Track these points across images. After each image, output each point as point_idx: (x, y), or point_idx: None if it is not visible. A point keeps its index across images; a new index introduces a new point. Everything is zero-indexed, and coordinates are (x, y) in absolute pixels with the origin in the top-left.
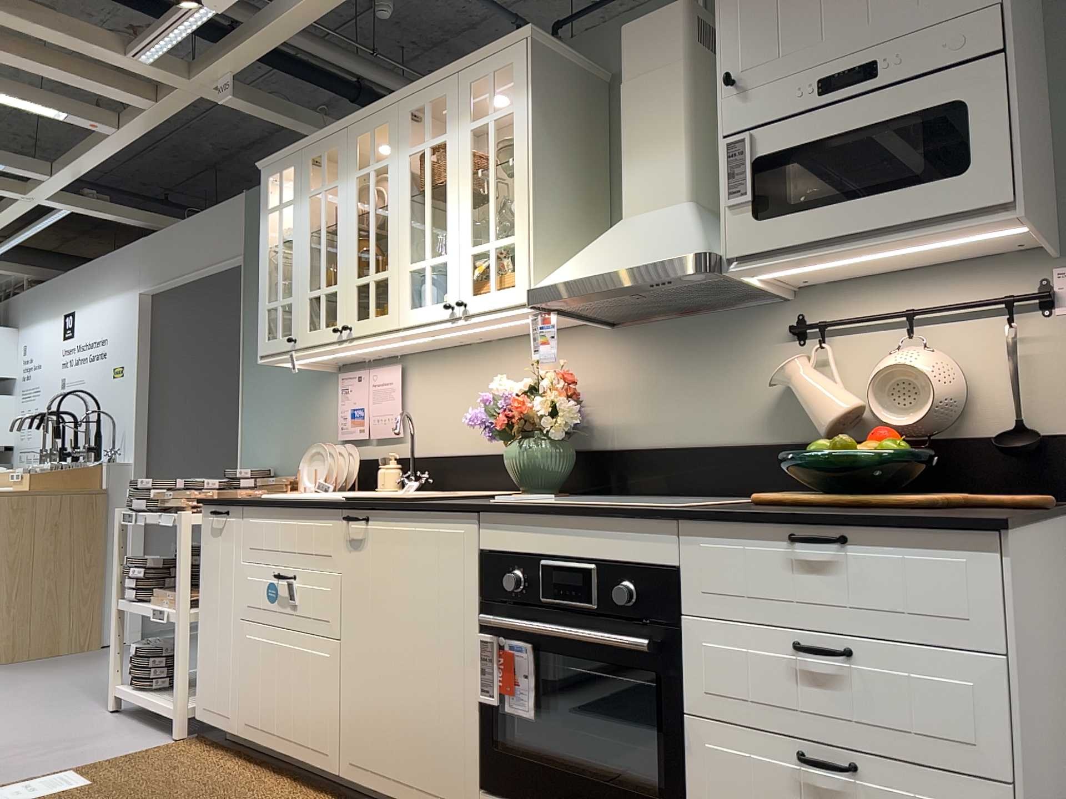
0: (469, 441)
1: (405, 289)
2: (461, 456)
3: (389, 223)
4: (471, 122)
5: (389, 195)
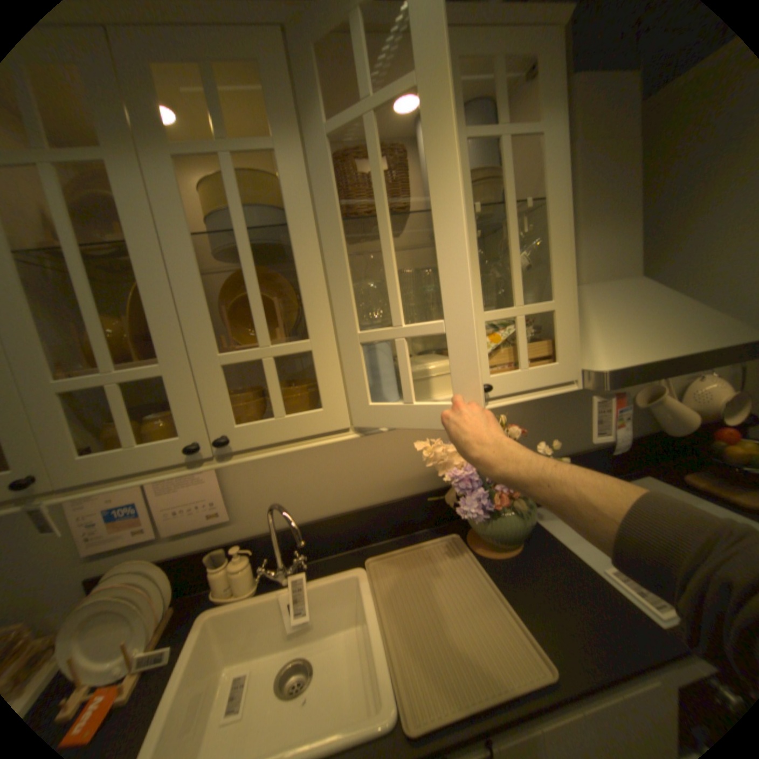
0: (341, 498)
1: (361, 370)
2: (334, 516)
3: (299, 259)
4: (469, 124)
5: (290, 208)
